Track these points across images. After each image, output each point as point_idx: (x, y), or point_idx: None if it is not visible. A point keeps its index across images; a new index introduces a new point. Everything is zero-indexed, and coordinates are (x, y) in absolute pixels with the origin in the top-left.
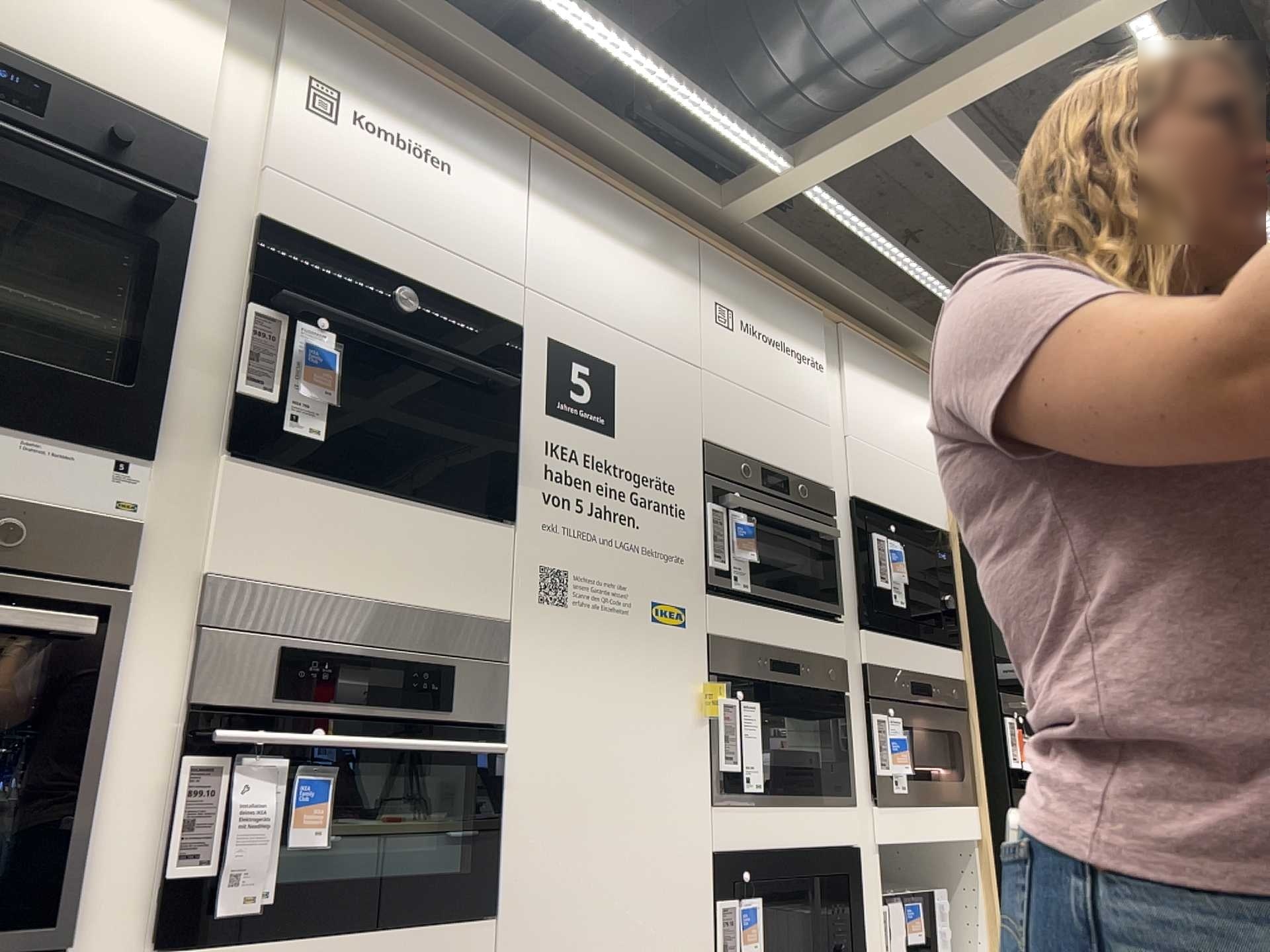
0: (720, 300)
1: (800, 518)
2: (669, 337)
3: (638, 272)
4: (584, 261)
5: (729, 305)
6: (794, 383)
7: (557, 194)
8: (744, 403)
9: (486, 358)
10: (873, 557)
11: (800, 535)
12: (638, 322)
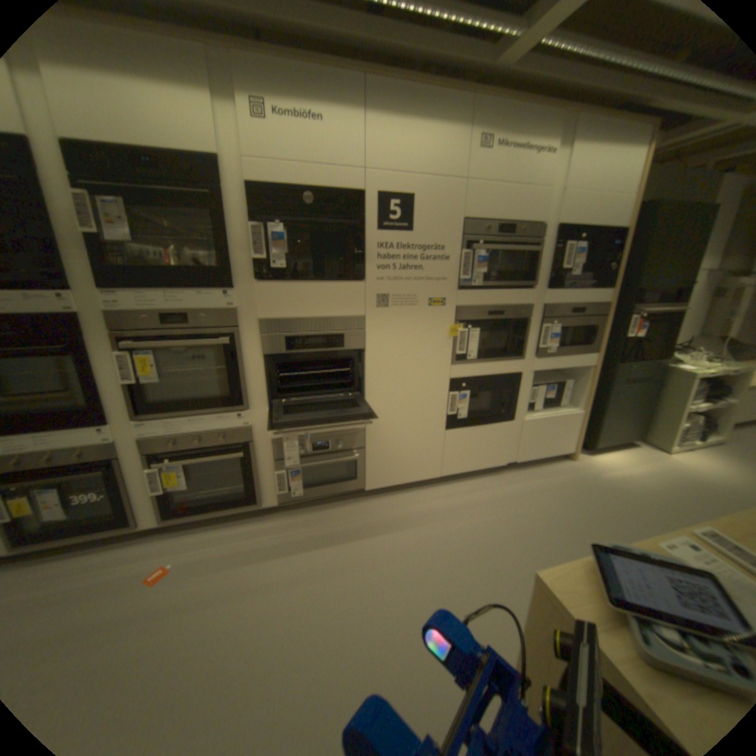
0: (489, 126)
1: (520, 247)
2: (450, 164)
3: (431, 129)
4: (396, 136)
5: (496, 127)
6: (538, 164)
7: (379, 97)
8: (497, 189)
9: (344, 211)
10: (571, 255)
11: (525, 251)
12: (429, 162)
